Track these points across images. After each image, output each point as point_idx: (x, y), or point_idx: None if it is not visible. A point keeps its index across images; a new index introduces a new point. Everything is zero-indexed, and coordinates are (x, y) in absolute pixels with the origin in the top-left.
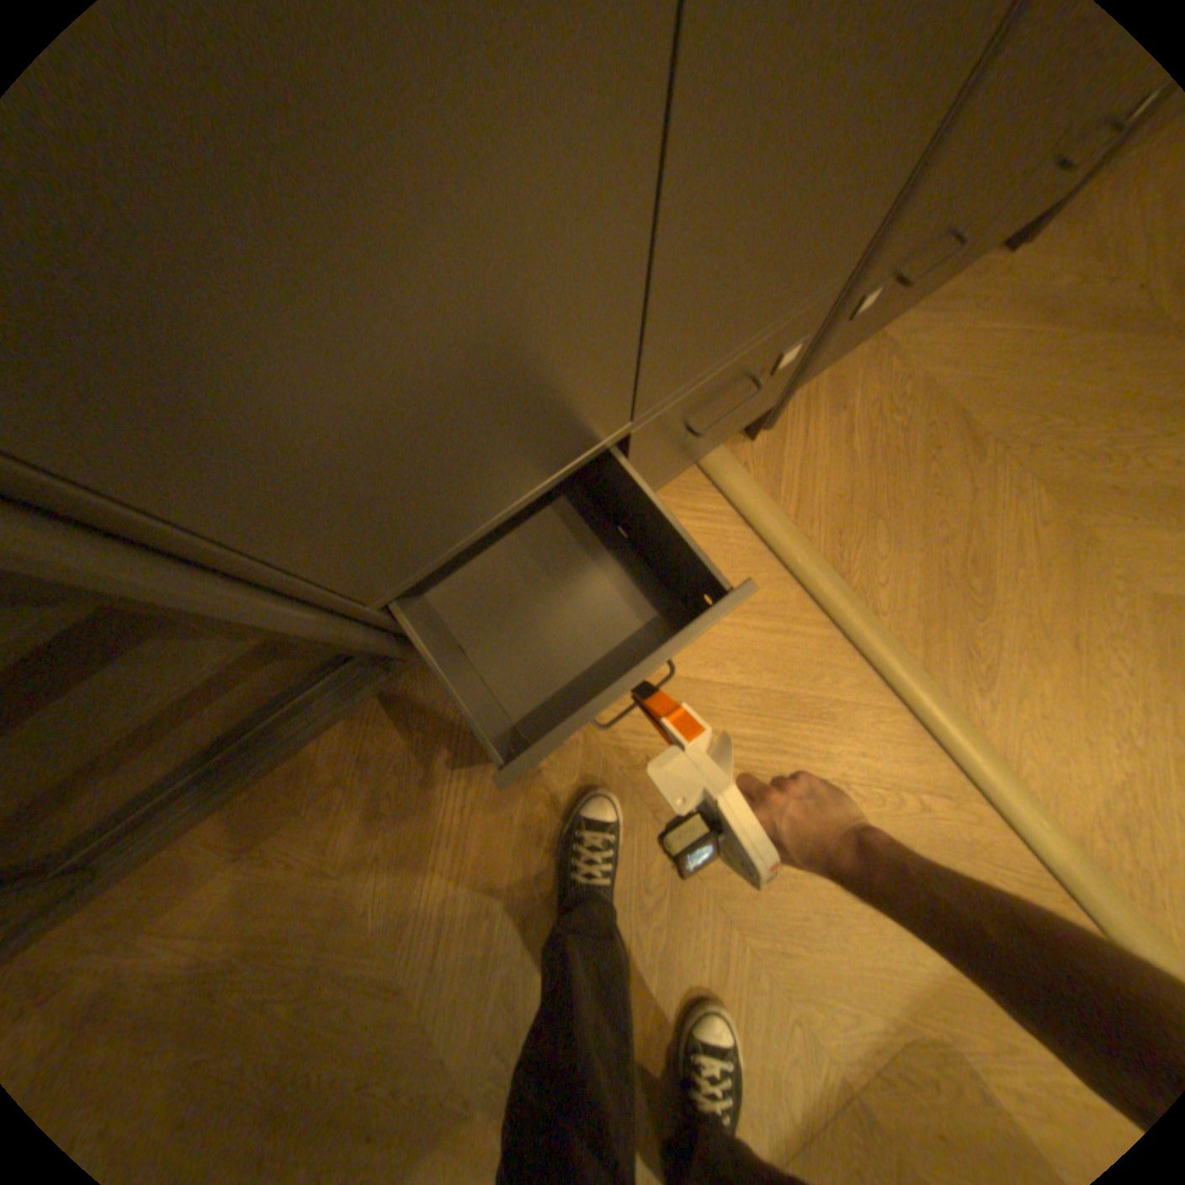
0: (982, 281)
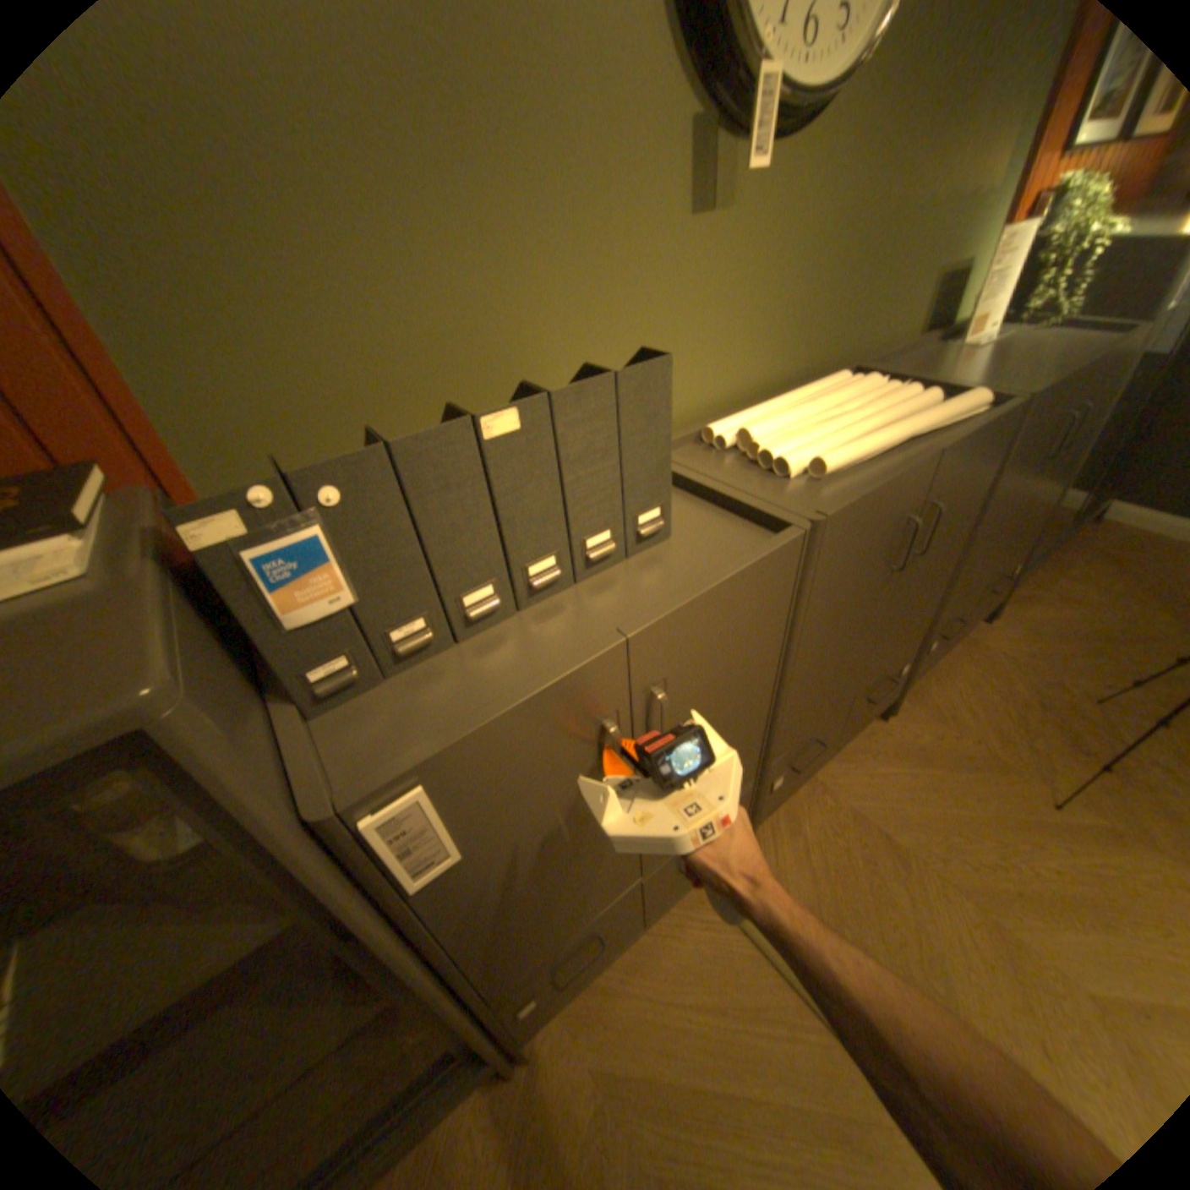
0: (872, 741)
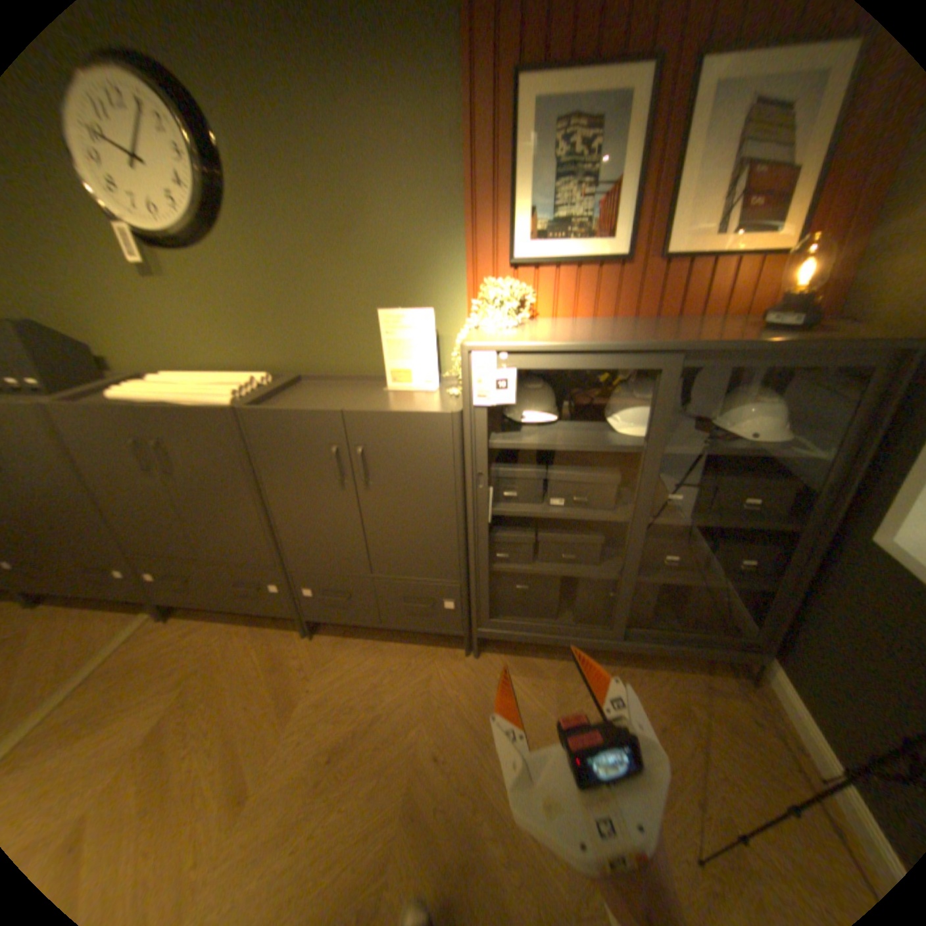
0: (279, 639)
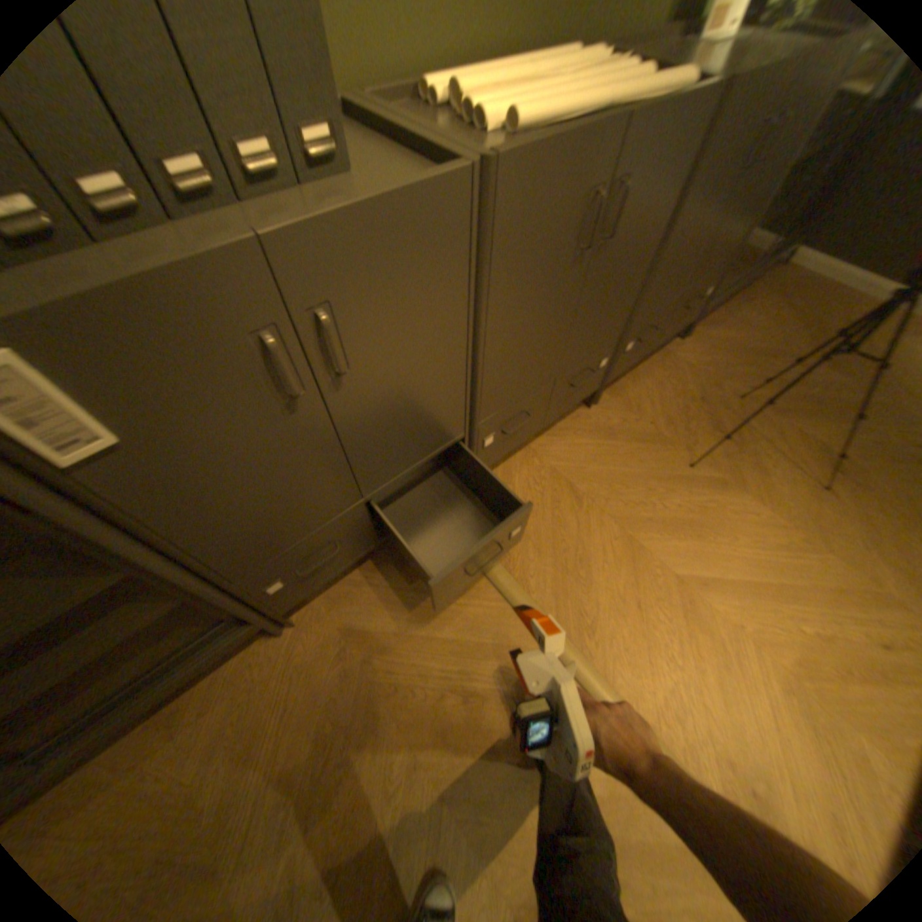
0: (575, 421)
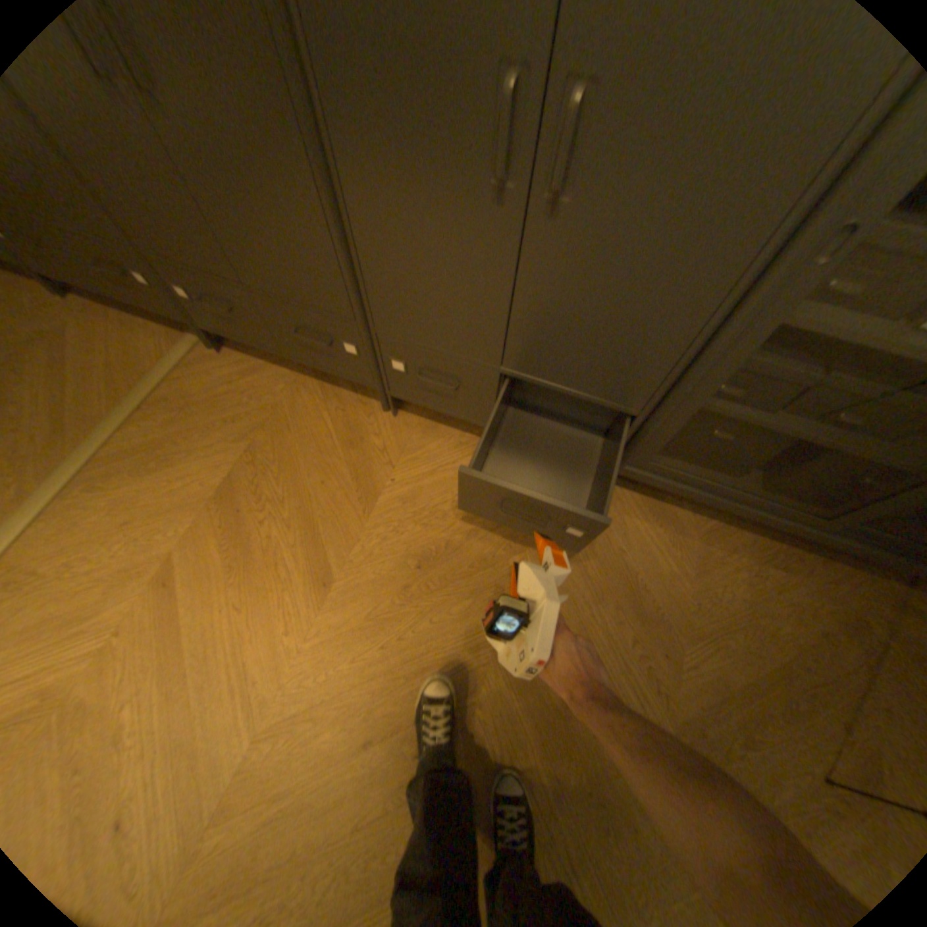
0: (356, 405)
